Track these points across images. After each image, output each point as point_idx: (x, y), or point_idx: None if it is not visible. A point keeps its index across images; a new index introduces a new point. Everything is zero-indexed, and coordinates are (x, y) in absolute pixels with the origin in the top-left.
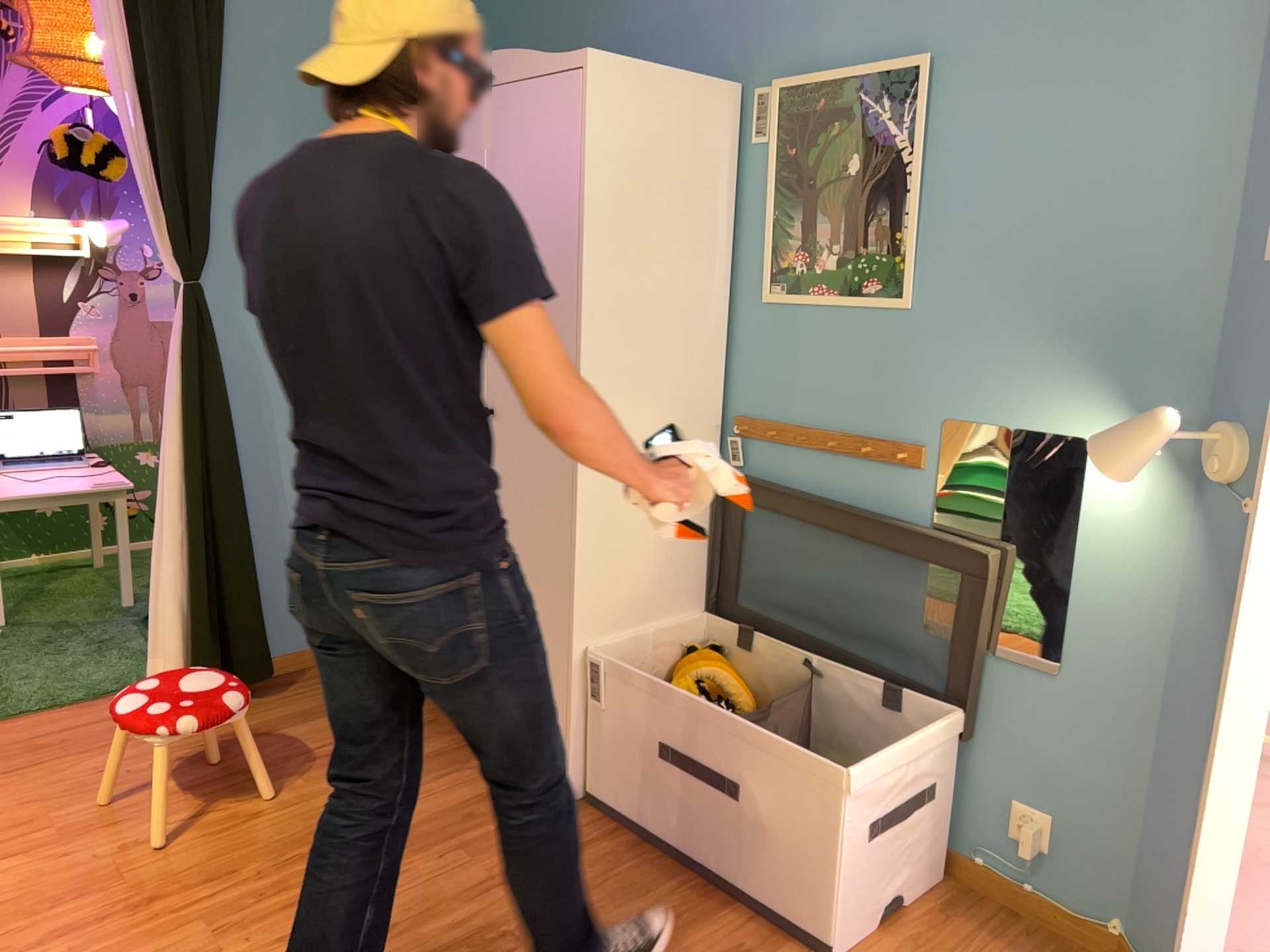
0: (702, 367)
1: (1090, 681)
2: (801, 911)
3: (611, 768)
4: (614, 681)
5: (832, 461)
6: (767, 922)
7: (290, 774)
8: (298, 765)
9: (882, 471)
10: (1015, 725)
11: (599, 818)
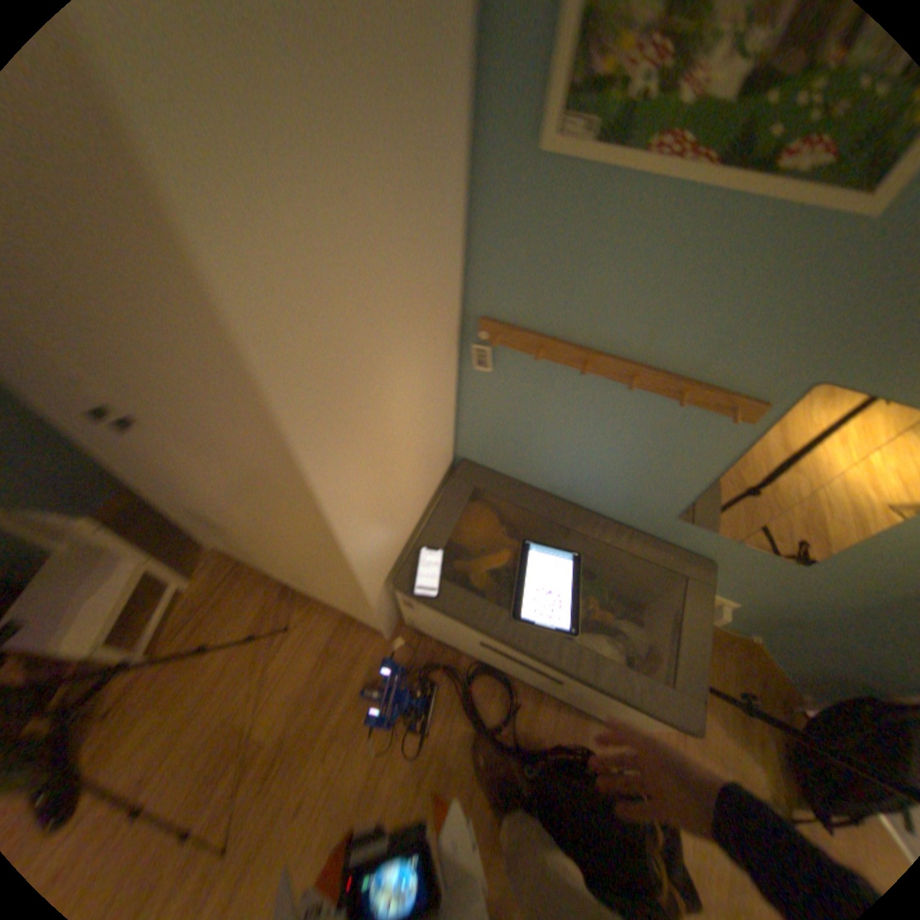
0: (449, 279)
1: (839, 578)
2: (598, 720)
3: (422, 628)
4: (419, 609)
5: (621, 389)
6: (569, 716)
7: (147, 705)
8: (149, 688)
9: (690, 412)
10: (740, 575)
11: (419, 646)
